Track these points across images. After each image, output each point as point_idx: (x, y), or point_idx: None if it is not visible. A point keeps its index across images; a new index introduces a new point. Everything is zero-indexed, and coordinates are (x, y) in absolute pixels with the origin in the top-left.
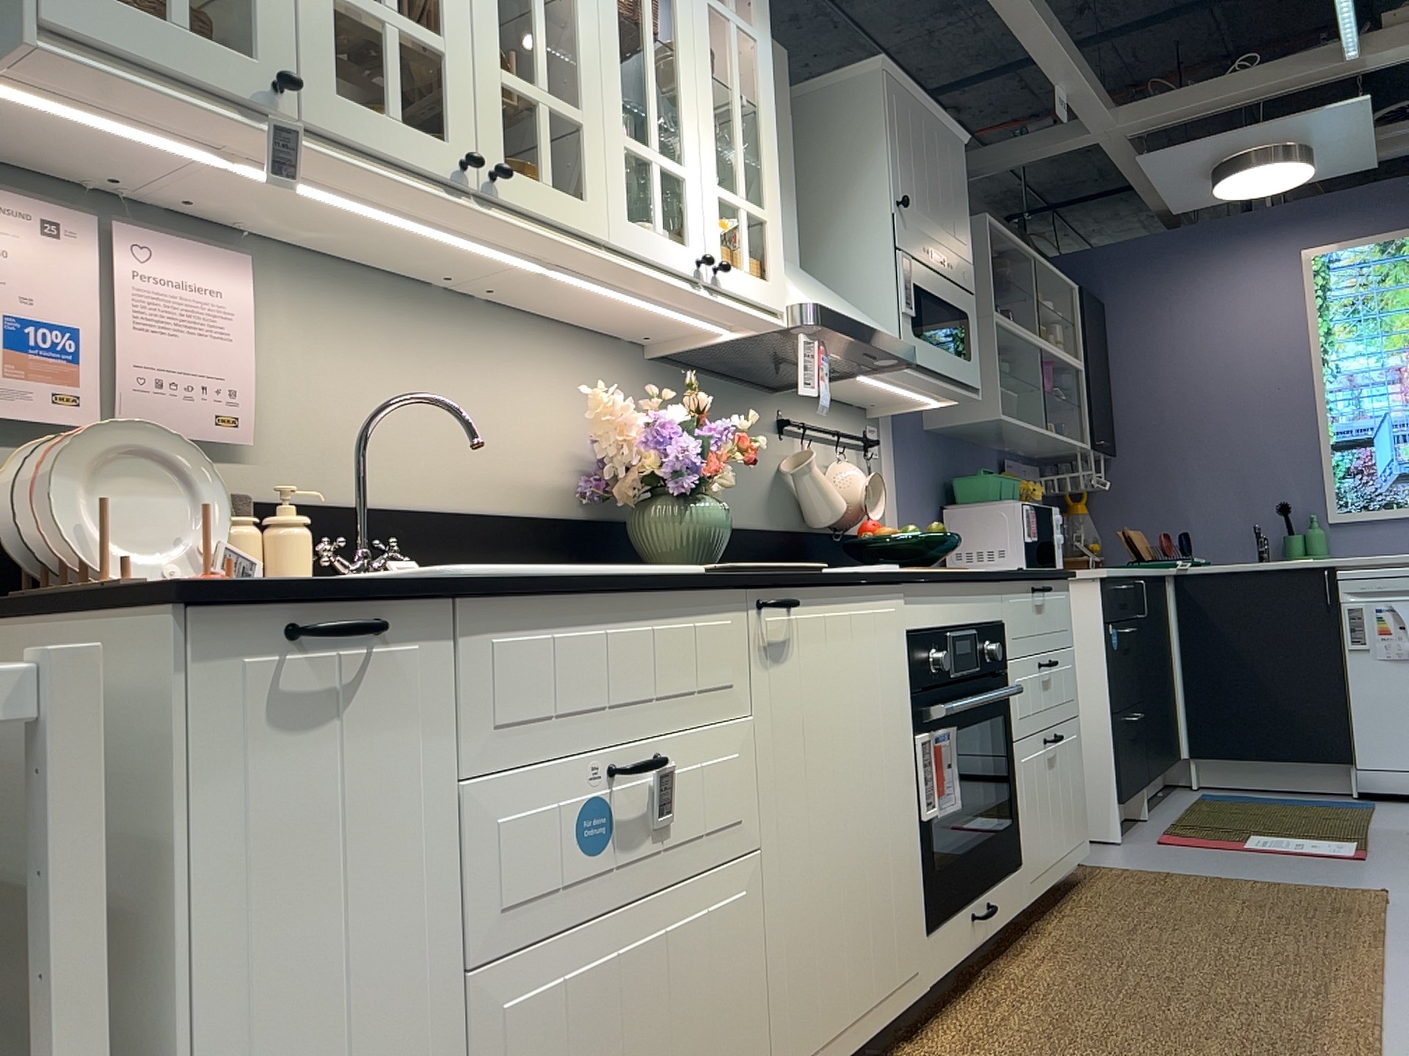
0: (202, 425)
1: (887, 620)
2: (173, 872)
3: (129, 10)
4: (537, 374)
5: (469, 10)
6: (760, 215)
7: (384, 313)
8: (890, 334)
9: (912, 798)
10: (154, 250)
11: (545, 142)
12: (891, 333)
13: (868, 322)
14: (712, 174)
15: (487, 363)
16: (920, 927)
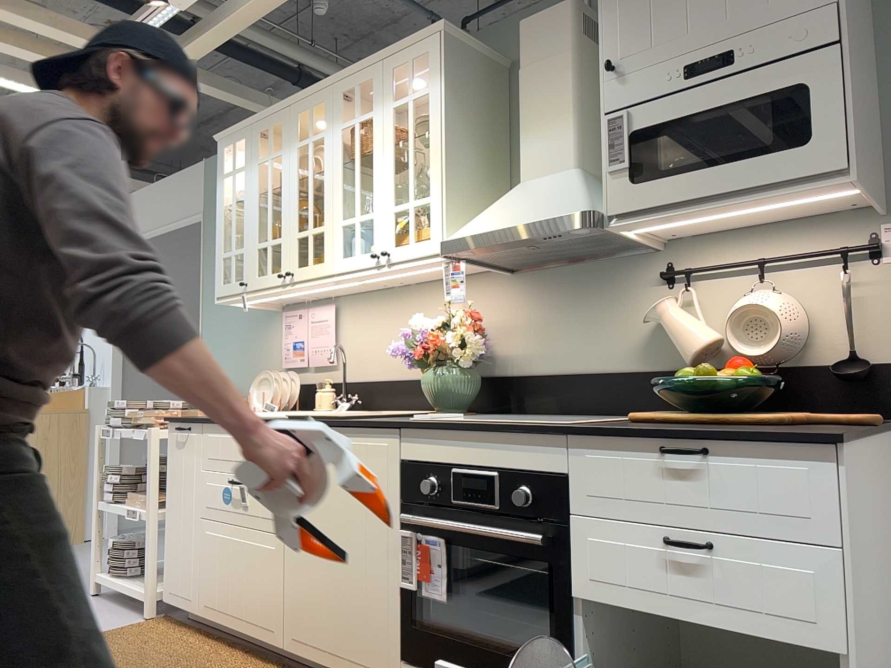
0: (323, 361)
1: (375, 450)
2: (167, 470)
3: (226, 284)
4: (438, 307)
5: (288, 221)
6: (422, 202)
7: (375, 305)
8: (554, 213)
9: (391, 566)
10: (314, 312)
11: (309, 248)
12: (567, 208)
13: (527, 216)
14: (388, 203)
15: (414, 310)
16: (392, 650)
